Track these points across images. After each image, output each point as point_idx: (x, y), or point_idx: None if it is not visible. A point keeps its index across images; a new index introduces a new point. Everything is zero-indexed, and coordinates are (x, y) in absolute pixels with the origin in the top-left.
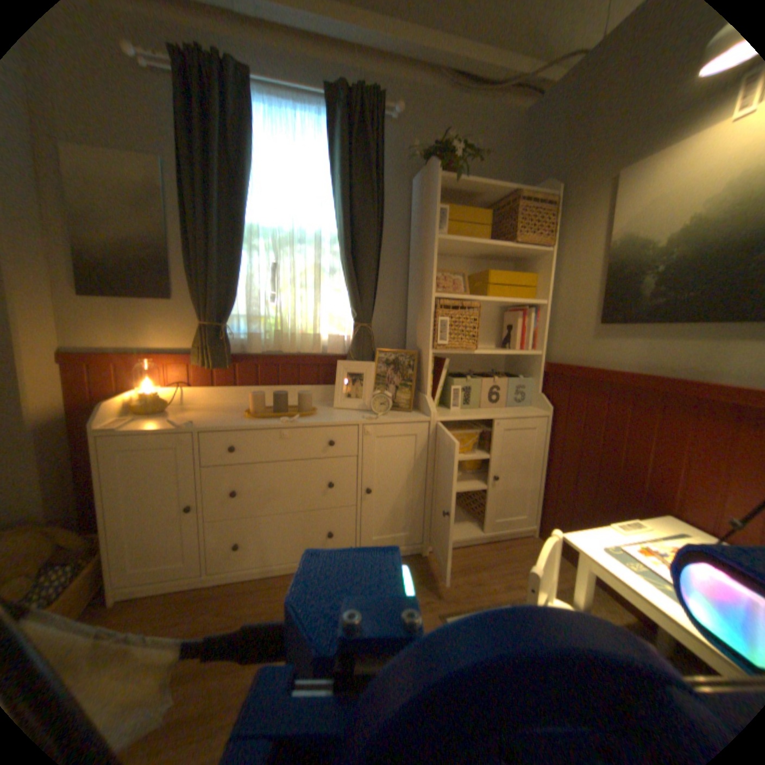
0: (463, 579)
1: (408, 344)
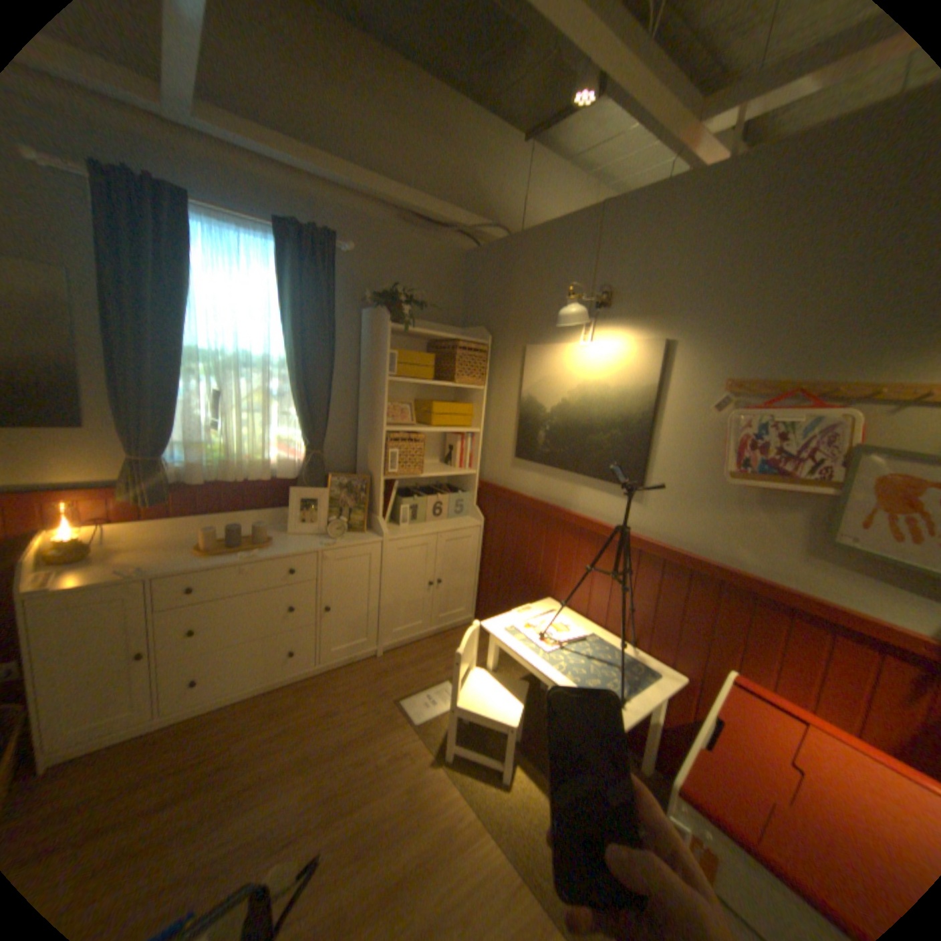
0: (412, 670)
1: (358, 465)
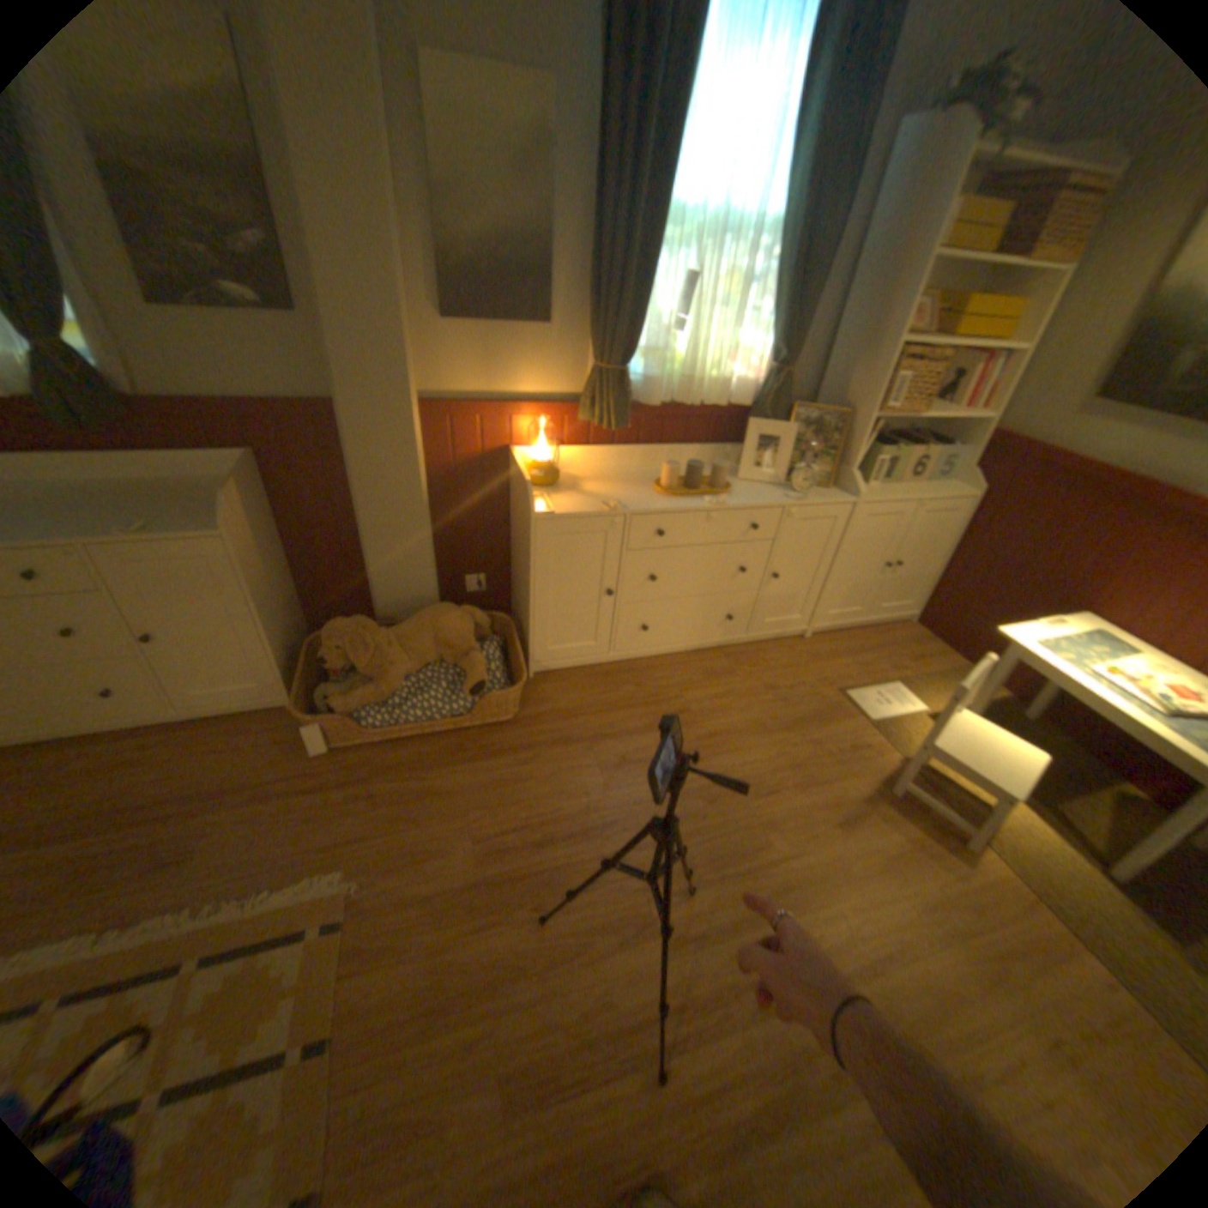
0: (847, 661)
1: (822, 393)
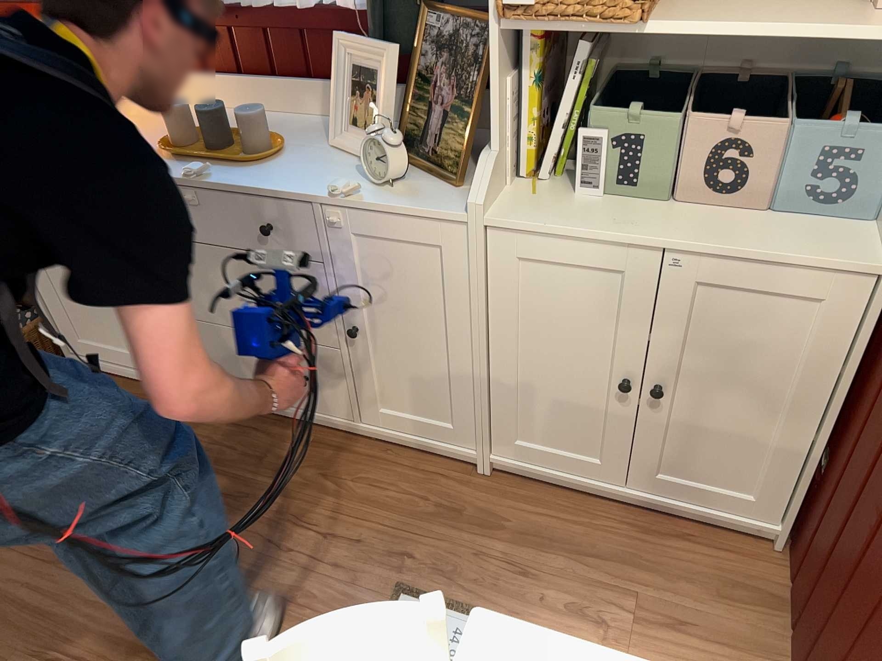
0: (508, 542)
1: None
